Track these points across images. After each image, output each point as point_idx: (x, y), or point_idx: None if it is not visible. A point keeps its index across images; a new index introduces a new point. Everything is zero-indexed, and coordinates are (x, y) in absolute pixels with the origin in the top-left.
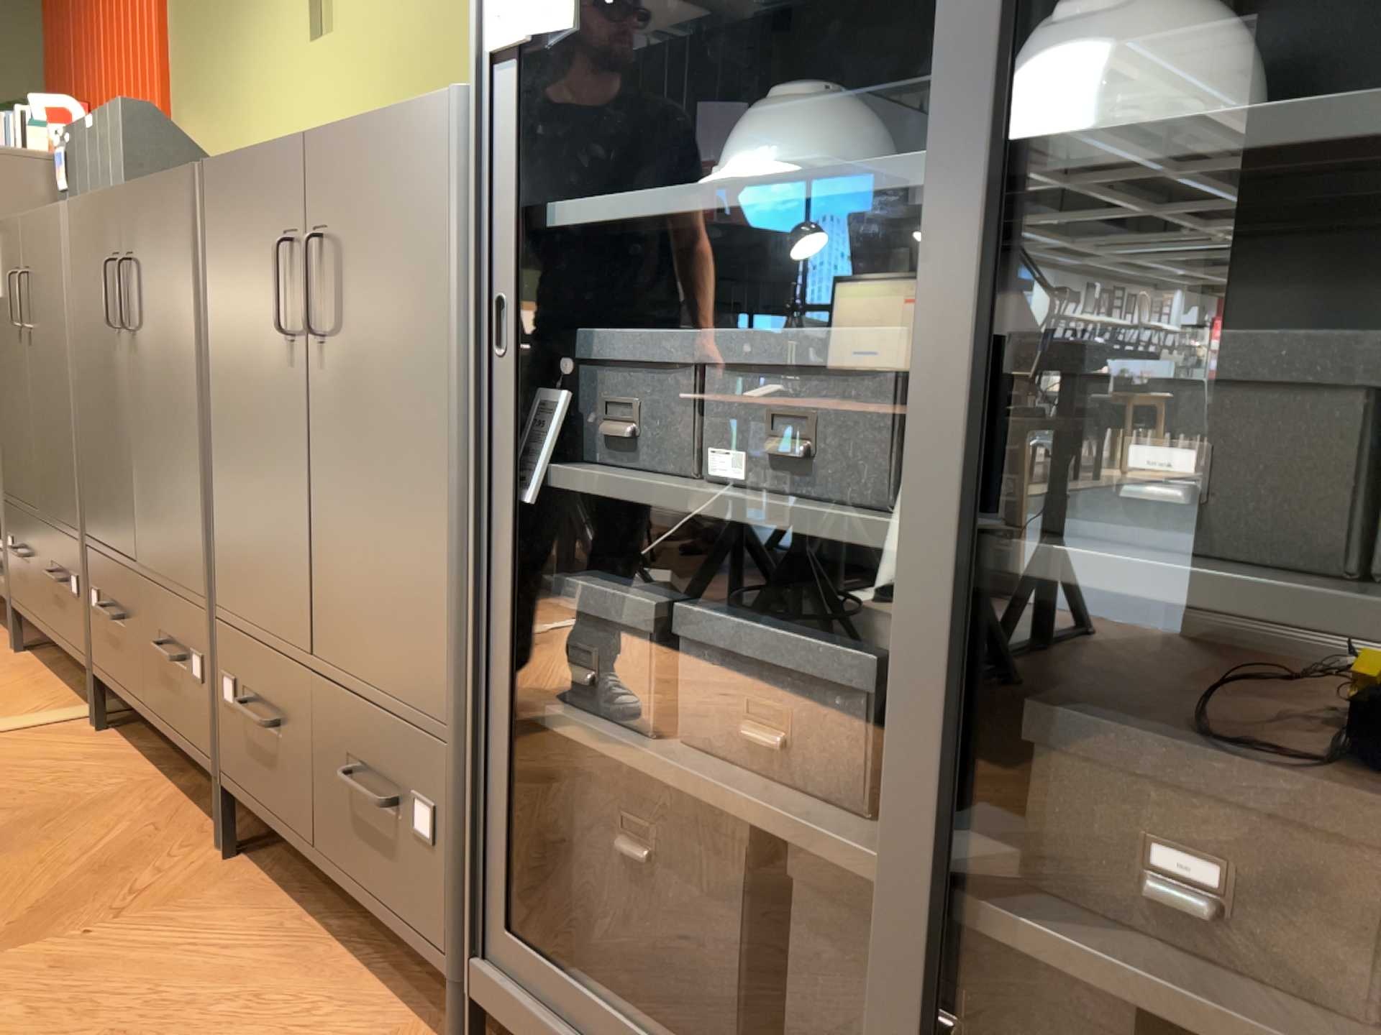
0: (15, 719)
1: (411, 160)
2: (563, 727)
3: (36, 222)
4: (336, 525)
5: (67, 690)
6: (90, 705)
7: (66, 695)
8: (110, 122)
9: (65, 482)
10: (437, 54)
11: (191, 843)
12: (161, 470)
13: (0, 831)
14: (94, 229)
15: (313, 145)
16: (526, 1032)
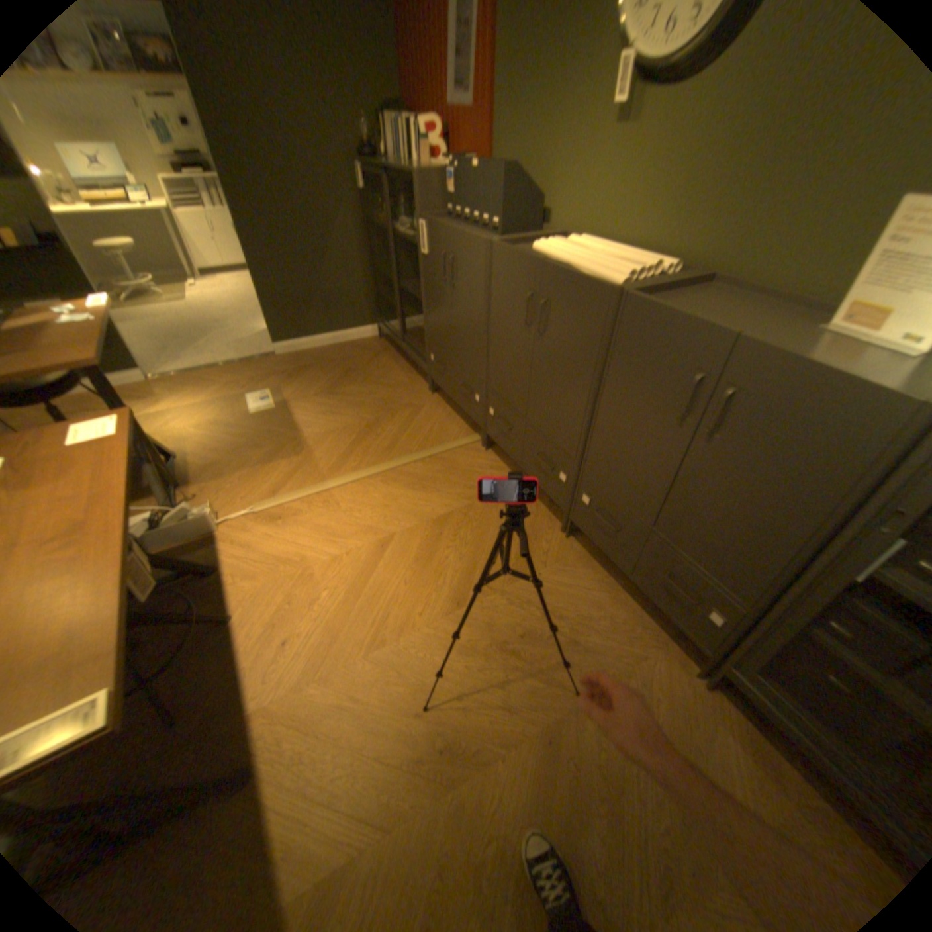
0: (457, 442)
1: (855, 410)
2: (826, 641)
3: (463, 236)
4: (694, 501)
5: (462, 422)
6: (475, 433)
7: (464, 426)
8: (492, 171)
9: (475, 359)
10: (735, 169)
11: (551, 525)
12: (553, 398)
13: (484, 509)
14: (514, 268)
15: (749, 344)
16: (762, 704)
